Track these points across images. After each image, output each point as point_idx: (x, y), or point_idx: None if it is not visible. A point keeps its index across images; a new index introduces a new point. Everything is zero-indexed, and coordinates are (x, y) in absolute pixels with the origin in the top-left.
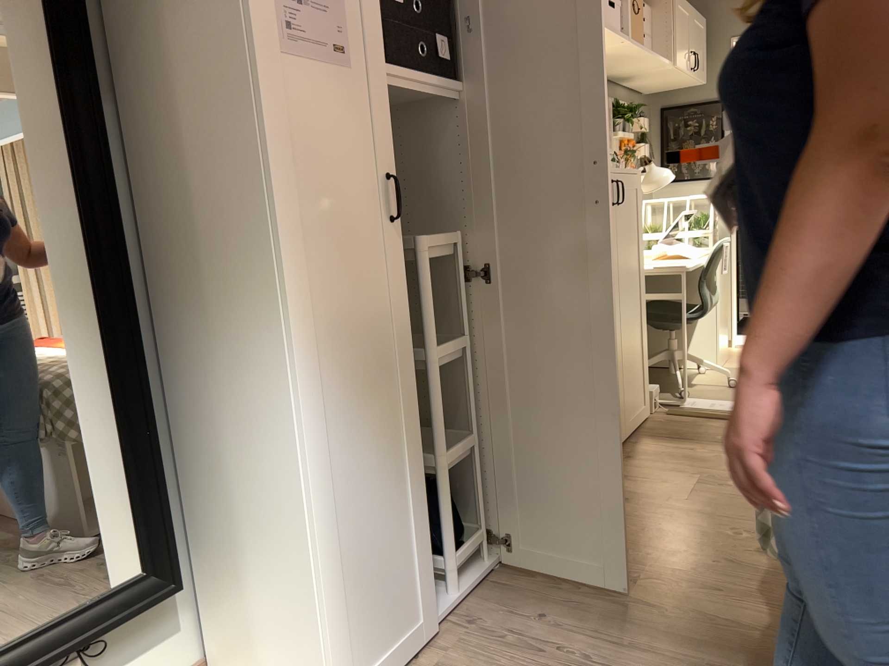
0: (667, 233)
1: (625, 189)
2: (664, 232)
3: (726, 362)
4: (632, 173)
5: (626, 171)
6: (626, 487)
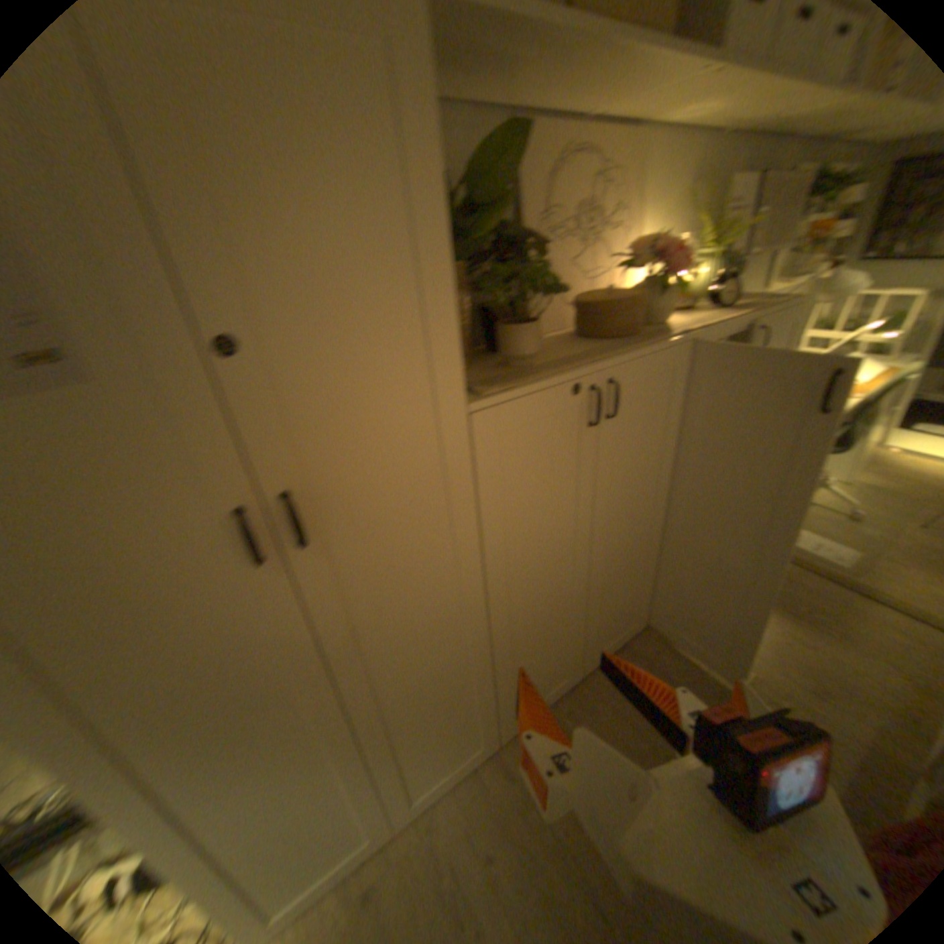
0: (845, 333)
1: (778, 330)
2: (842, 331)
3: (865, 479)
4: (798, 307)
5: (786, 308)
6: (667, 667)
